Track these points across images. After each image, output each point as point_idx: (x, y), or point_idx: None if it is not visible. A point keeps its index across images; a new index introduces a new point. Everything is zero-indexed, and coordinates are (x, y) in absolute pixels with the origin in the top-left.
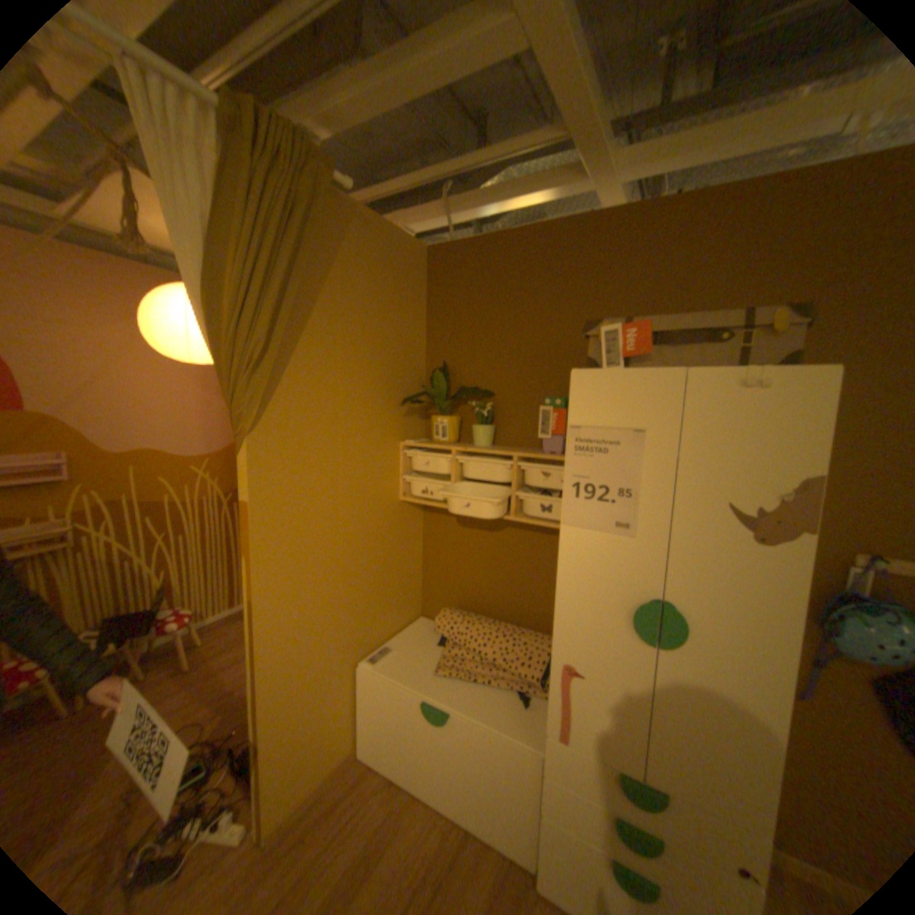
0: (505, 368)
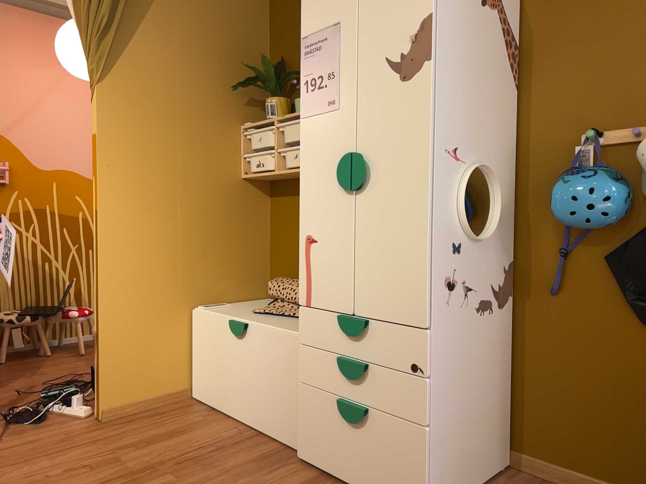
0: None
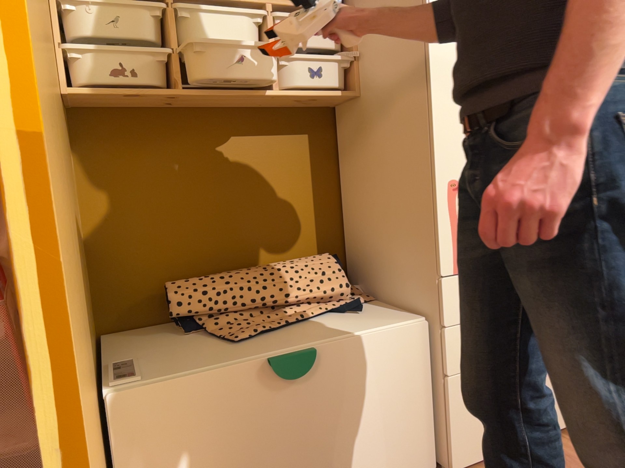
0: None
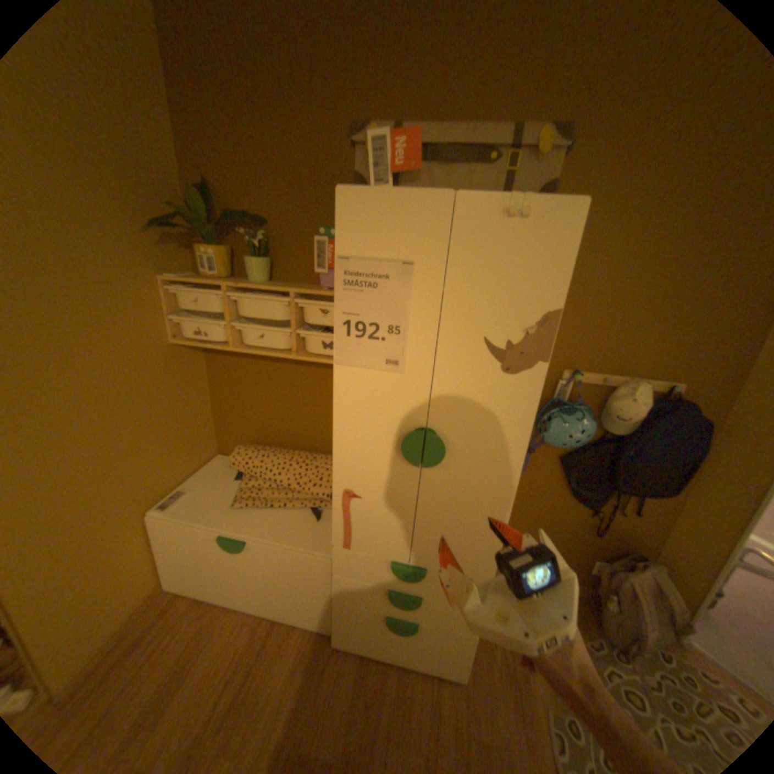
0: (277, 190)
